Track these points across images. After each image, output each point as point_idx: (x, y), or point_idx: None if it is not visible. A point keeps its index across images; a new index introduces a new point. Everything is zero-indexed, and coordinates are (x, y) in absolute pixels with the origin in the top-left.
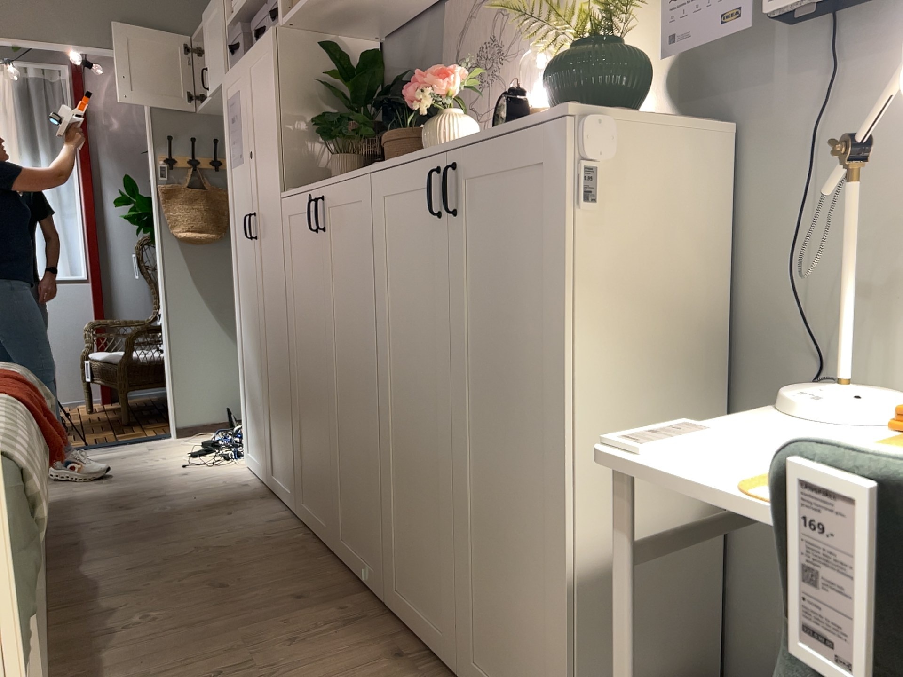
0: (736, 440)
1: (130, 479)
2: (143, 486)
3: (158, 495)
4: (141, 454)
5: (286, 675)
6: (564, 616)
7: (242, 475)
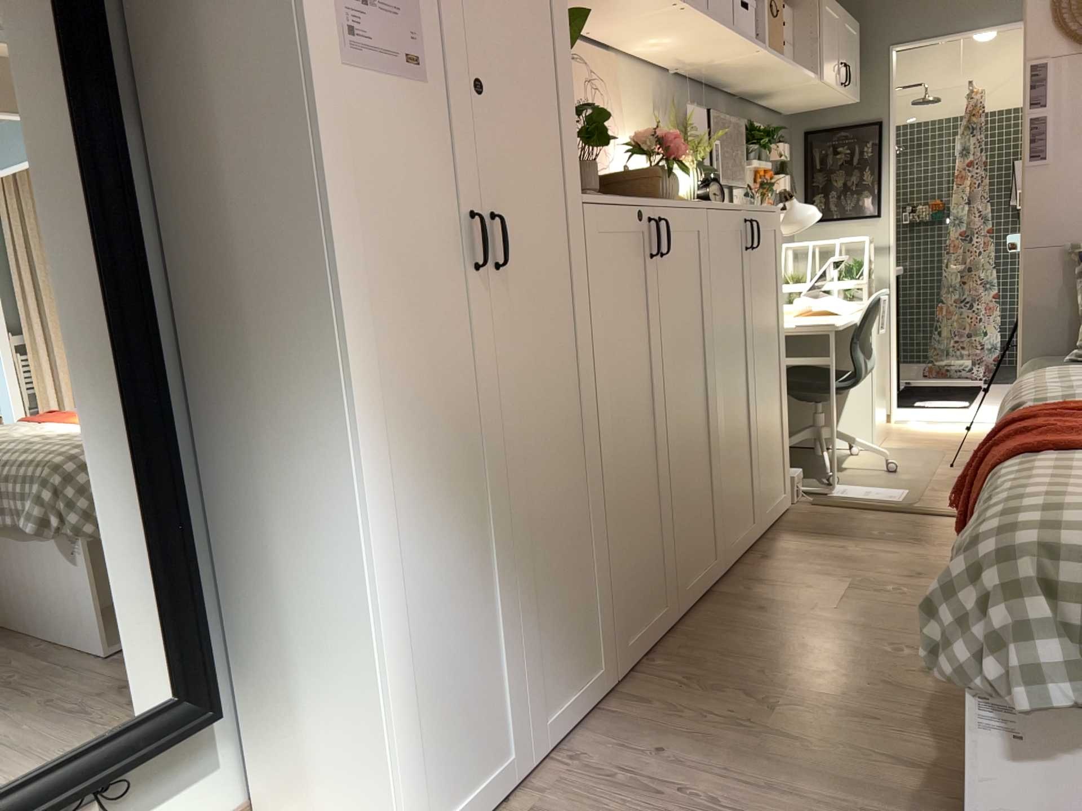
0: (789, 323)
1: None
2: None
3: None
4: None
5: (830, 575)
6: (784, 423)
7: None
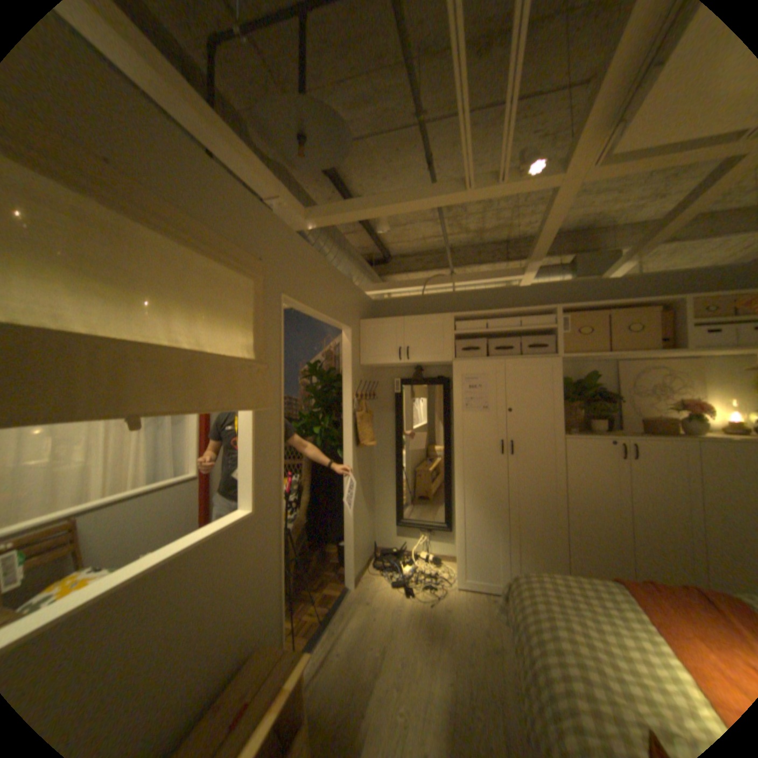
0: None
1: (433, 633)
2: (458, 633)
3: (483, 634)
4: (377, 613)
5: None
6: None
7: (473, 598)
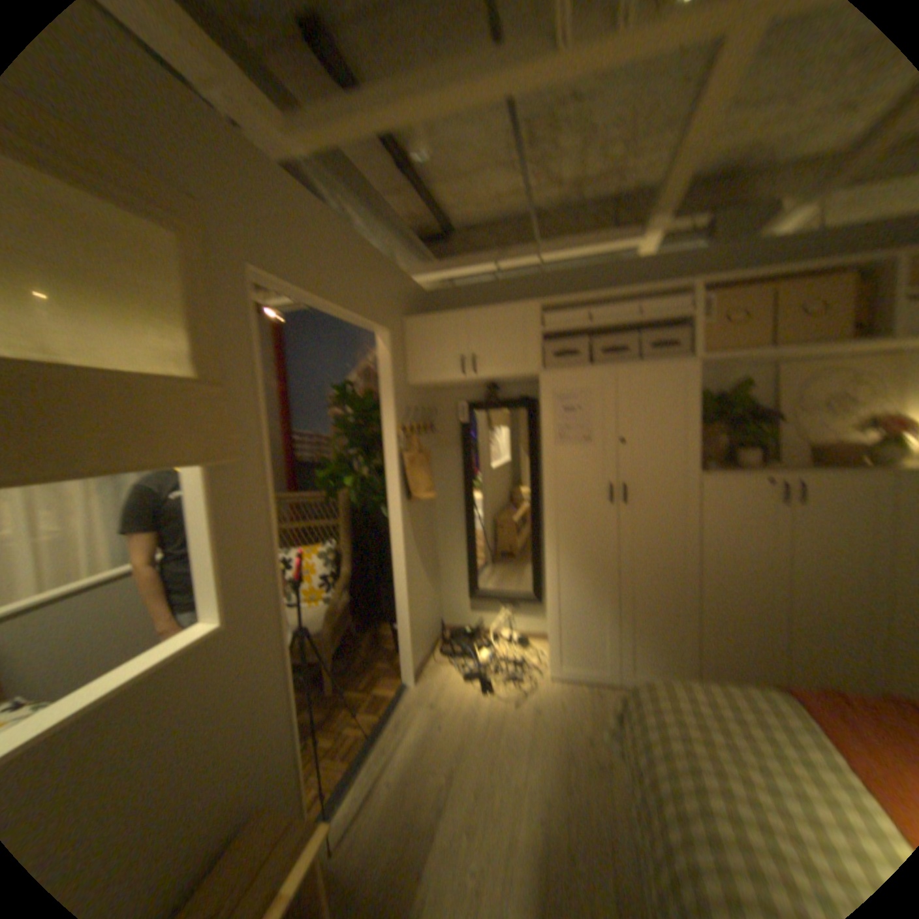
0: None
1: (518, 742)
2: (551, 741)
3: (583, 740)
4: (443, 717)
5: None
6: None
7: (570, 688)
